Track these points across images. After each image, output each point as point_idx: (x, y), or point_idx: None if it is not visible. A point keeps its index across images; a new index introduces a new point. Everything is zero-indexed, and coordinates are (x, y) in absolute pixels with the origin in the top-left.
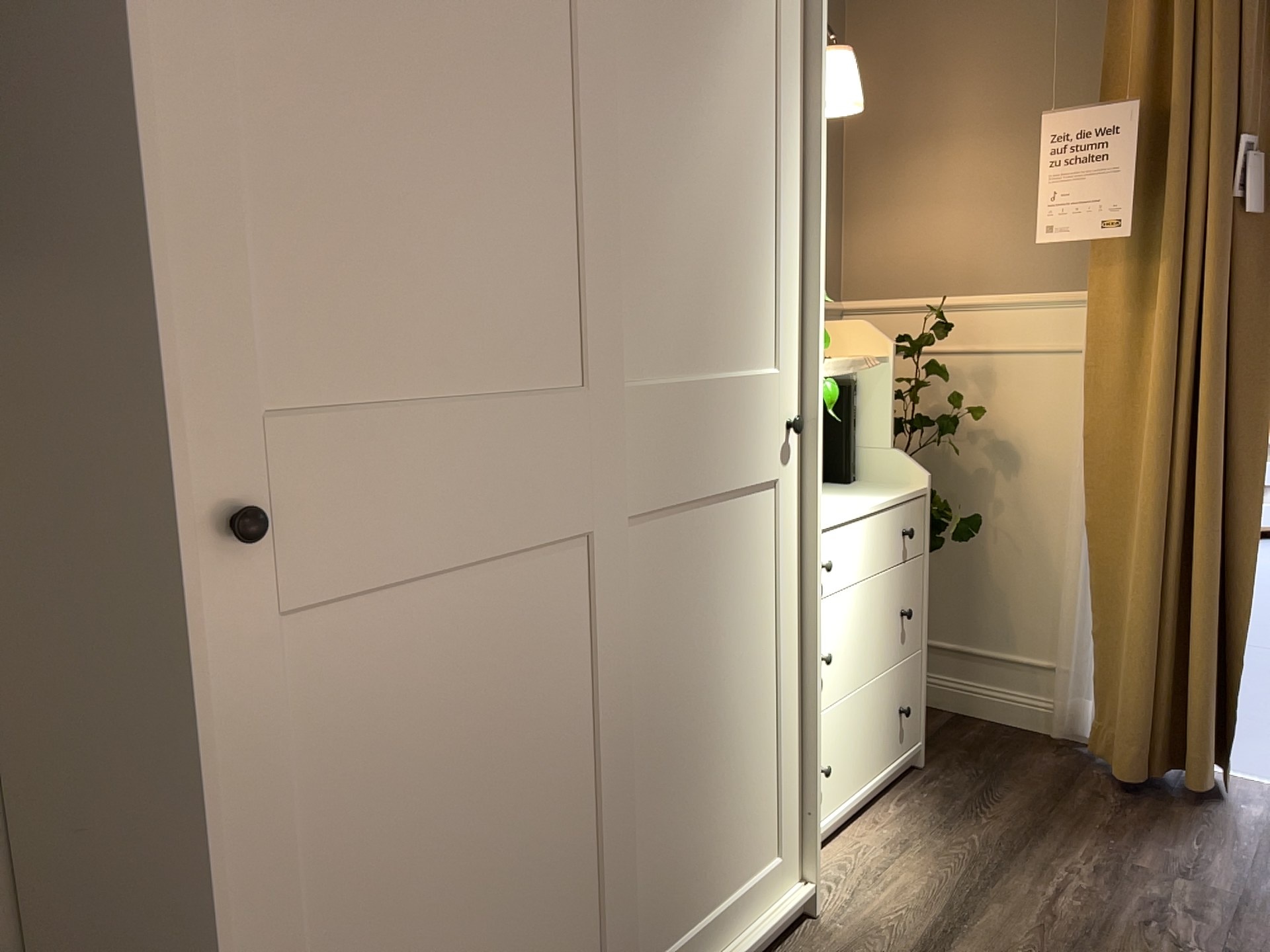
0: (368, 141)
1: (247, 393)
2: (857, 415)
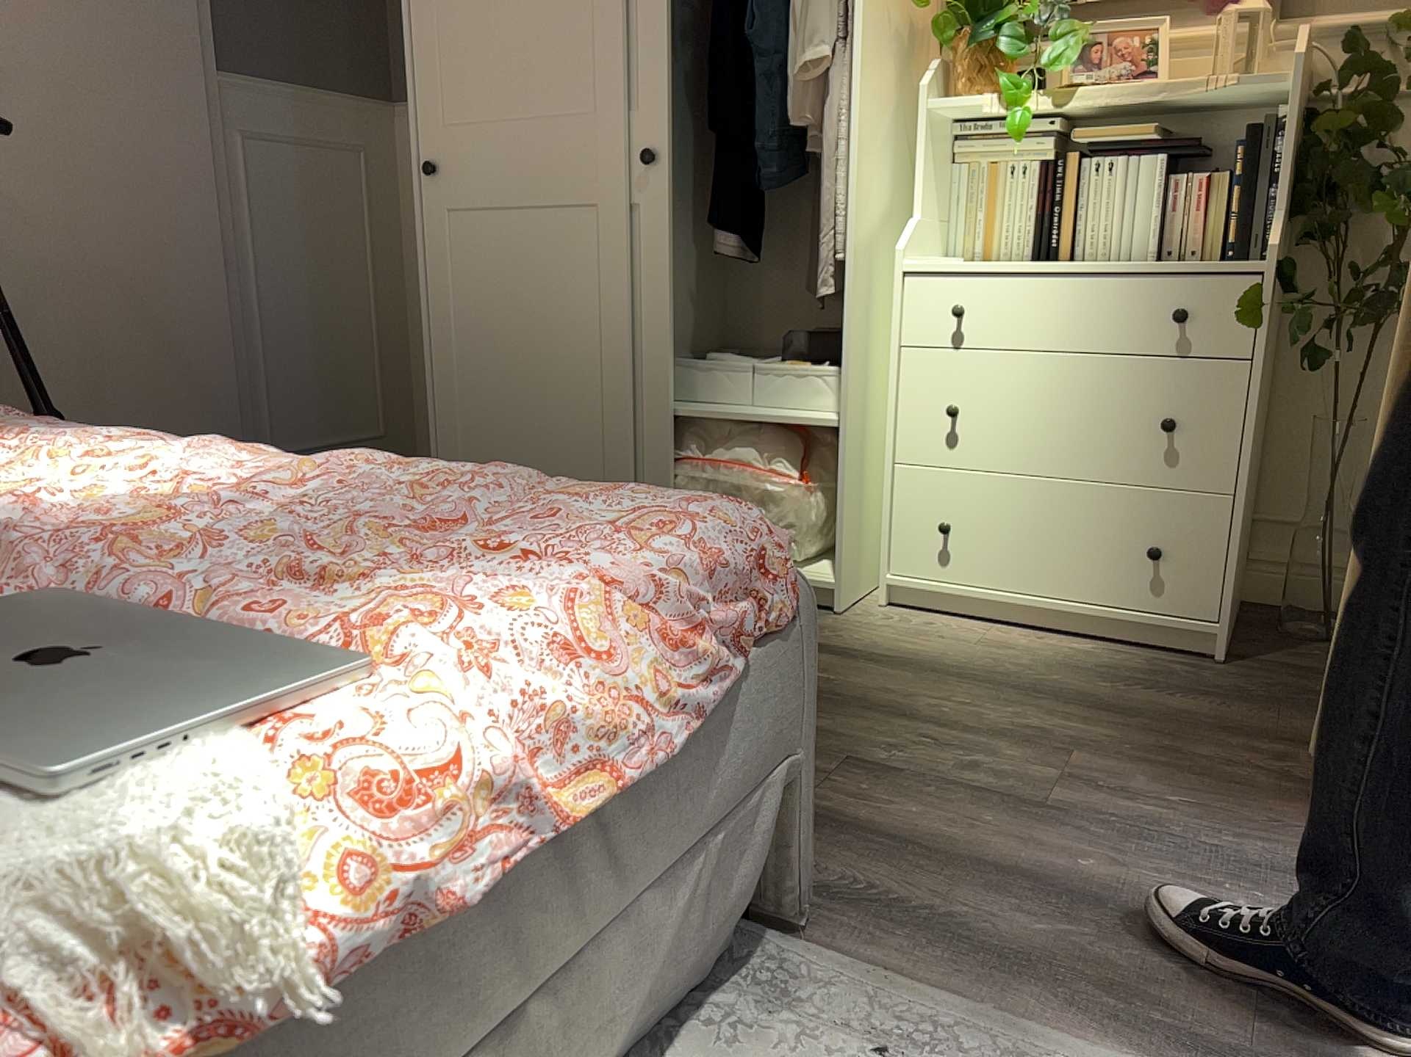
0: (480, 3)
1: (436, 121)
2: (1278, 165)
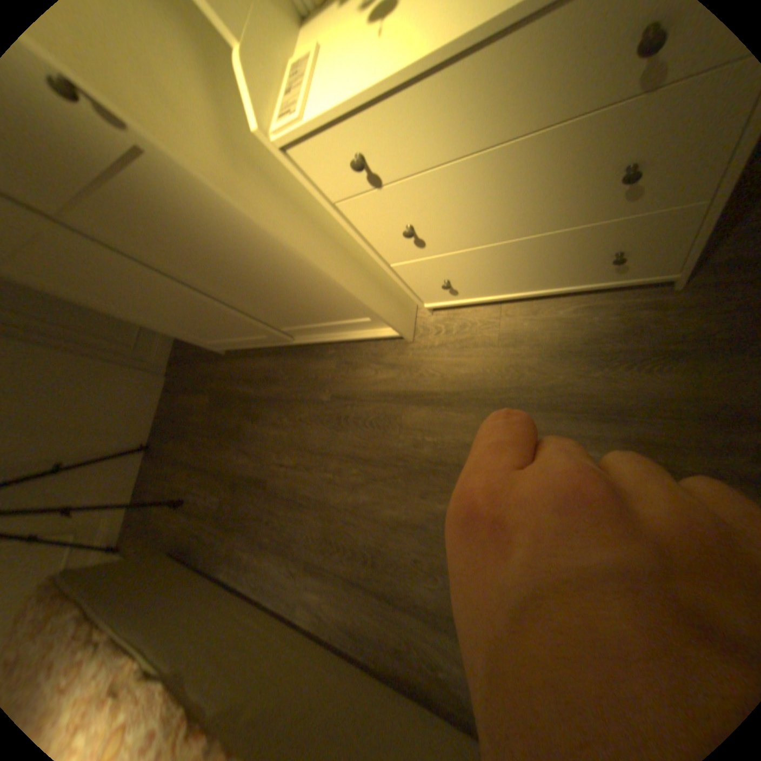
0: None
1: None
2: None
